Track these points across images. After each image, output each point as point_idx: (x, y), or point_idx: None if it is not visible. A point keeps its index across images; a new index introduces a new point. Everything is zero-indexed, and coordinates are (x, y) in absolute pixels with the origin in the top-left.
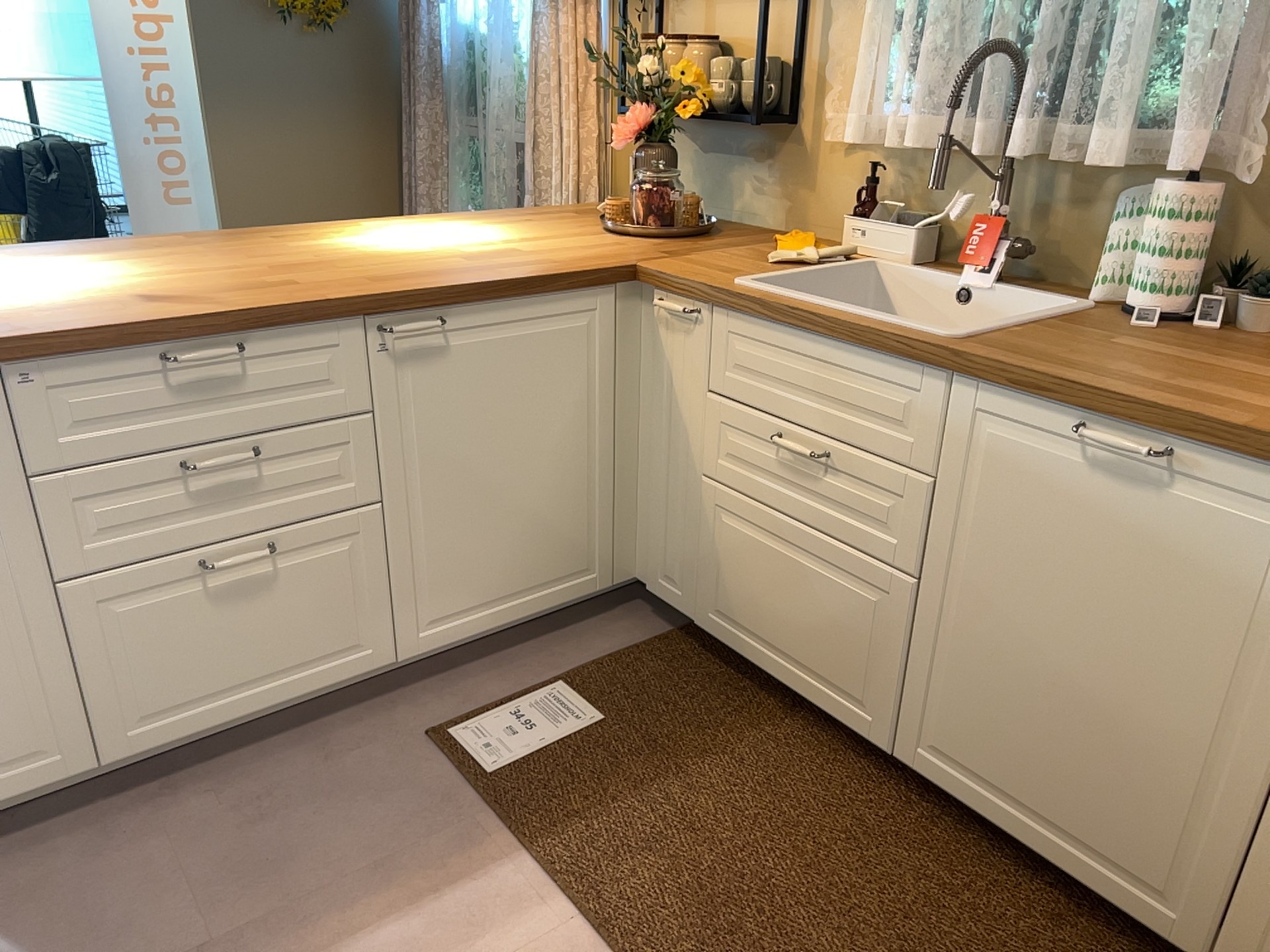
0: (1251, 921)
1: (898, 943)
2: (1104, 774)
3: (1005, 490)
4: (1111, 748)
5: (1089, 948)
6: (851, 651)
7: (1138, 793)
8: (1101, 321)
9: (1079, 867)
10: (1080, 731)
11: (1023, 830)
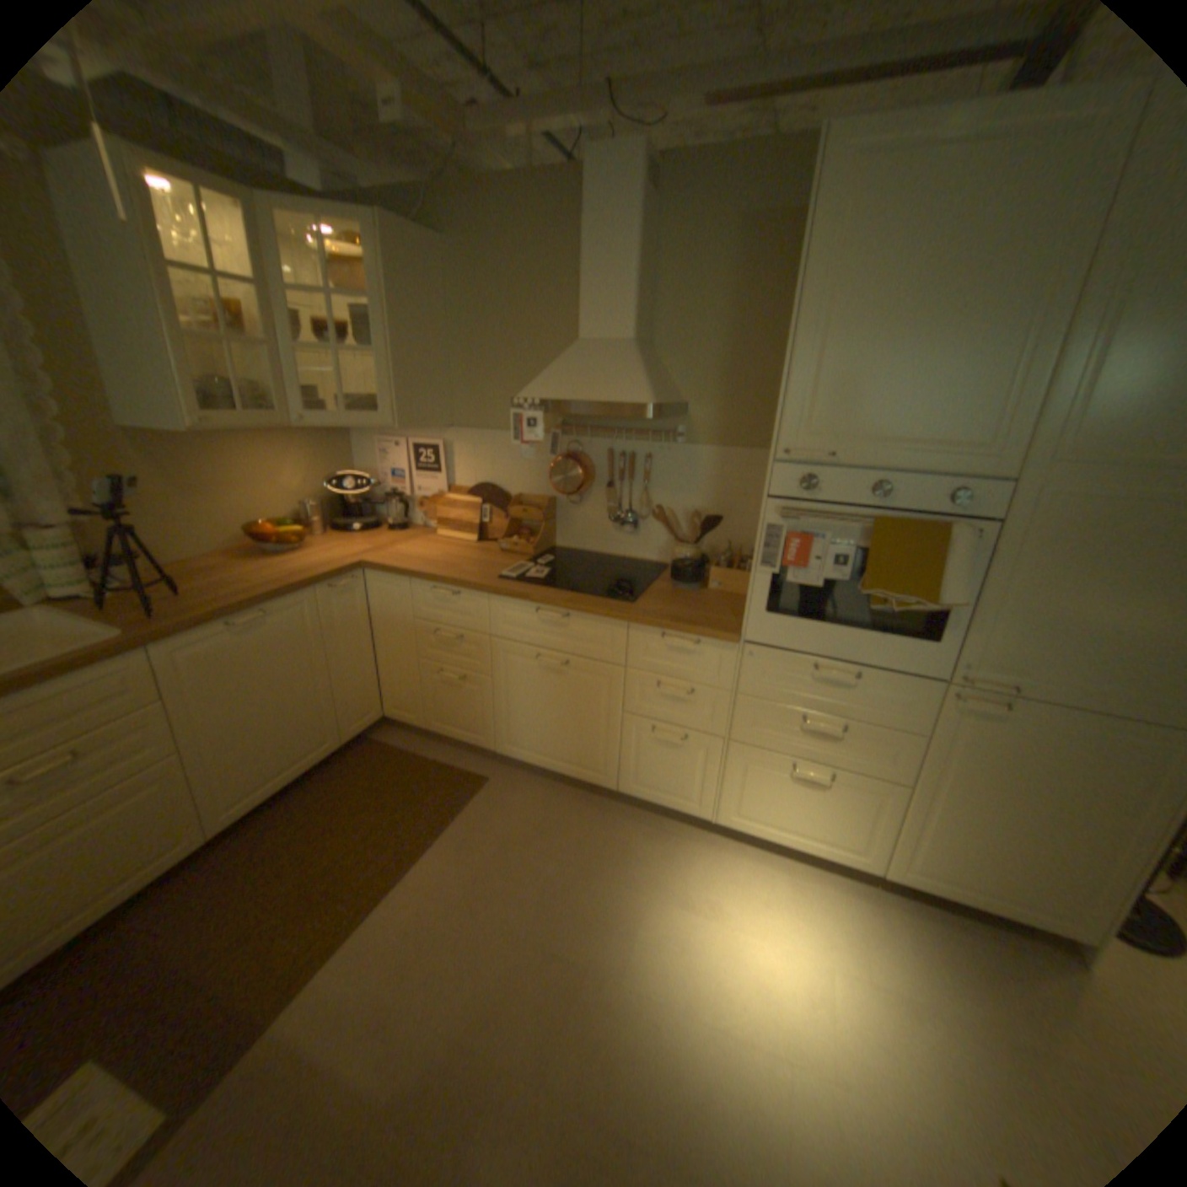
0: (344, 720)
1: (326, 838)
2: (293, 732)
3: (204, 676)
4: (291, 722)
5: (320, 786)
6: (156, 832)
7: (305, 724)
8: (82, 608)
9: (301, 771)
10: (279, 728)
11: (279, 786)
